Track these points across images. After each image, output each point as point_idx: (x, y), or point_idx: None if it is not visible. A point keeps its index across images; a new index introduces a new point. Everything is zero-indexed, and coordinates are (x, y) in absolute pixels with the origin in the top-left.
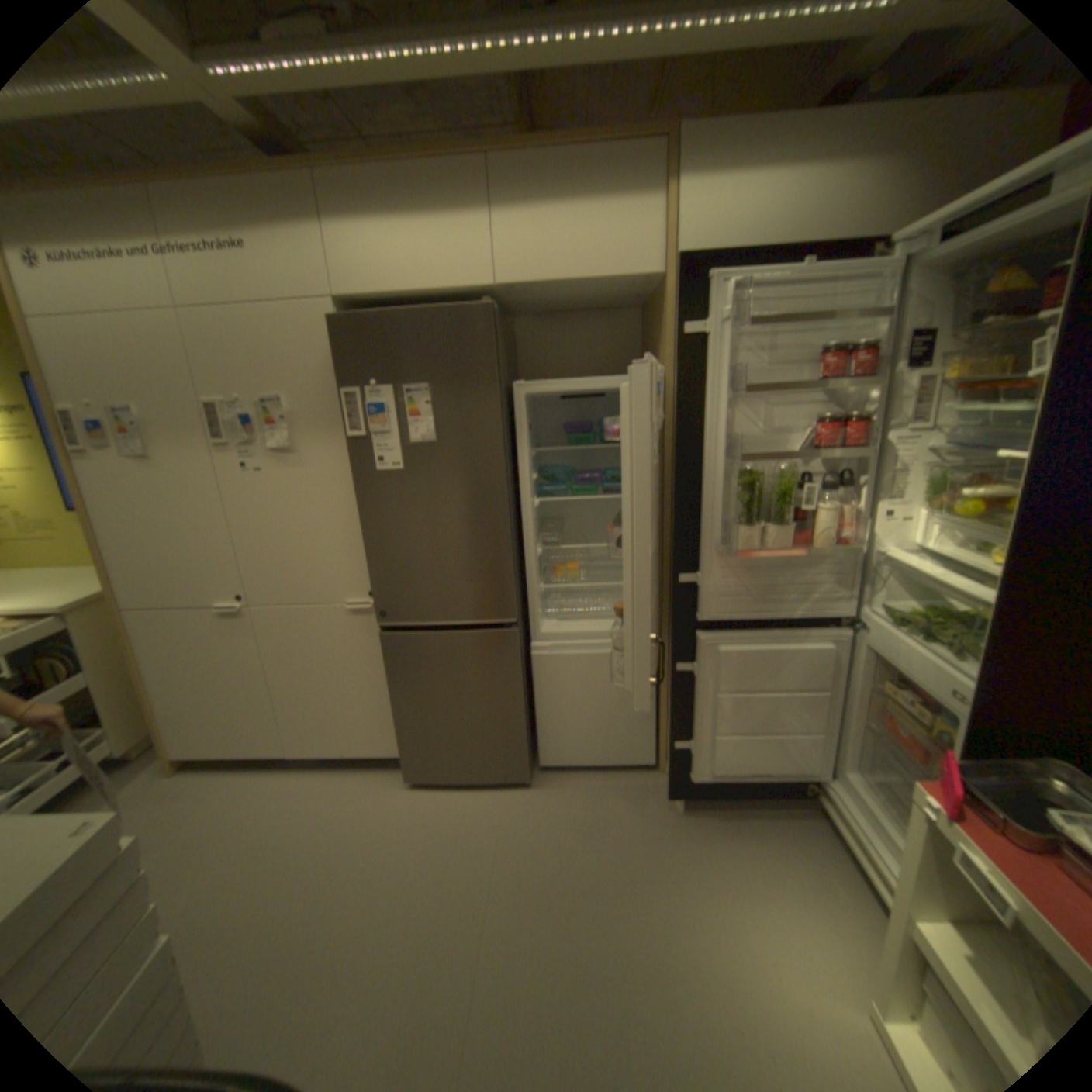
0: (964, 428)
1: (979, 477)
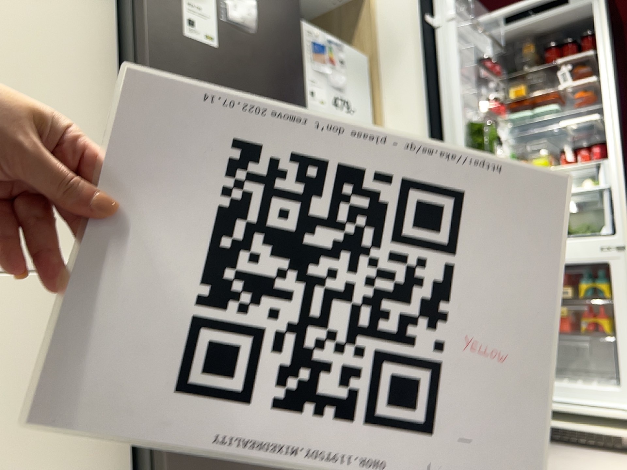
0: (527, 122)
1: (549, 142)
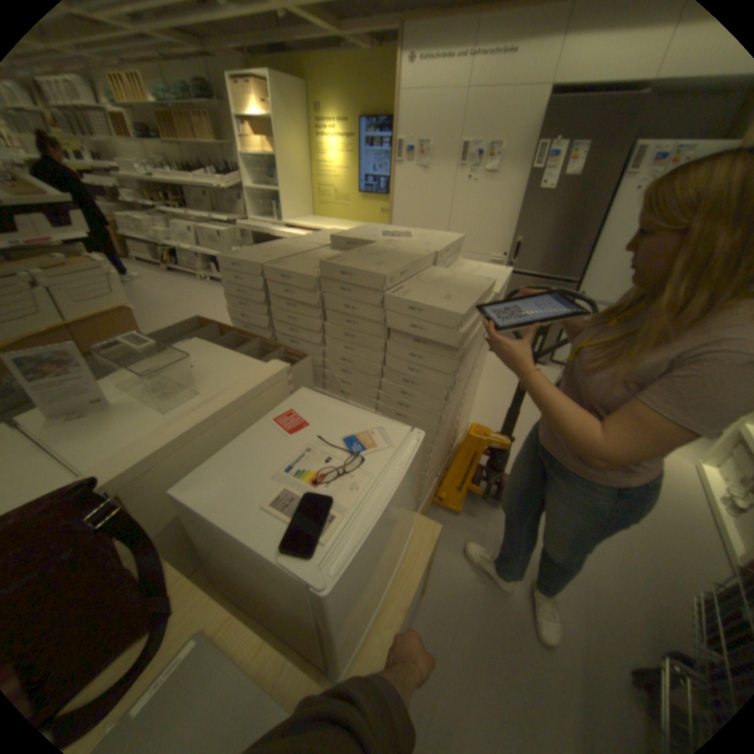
0: None
1: None
